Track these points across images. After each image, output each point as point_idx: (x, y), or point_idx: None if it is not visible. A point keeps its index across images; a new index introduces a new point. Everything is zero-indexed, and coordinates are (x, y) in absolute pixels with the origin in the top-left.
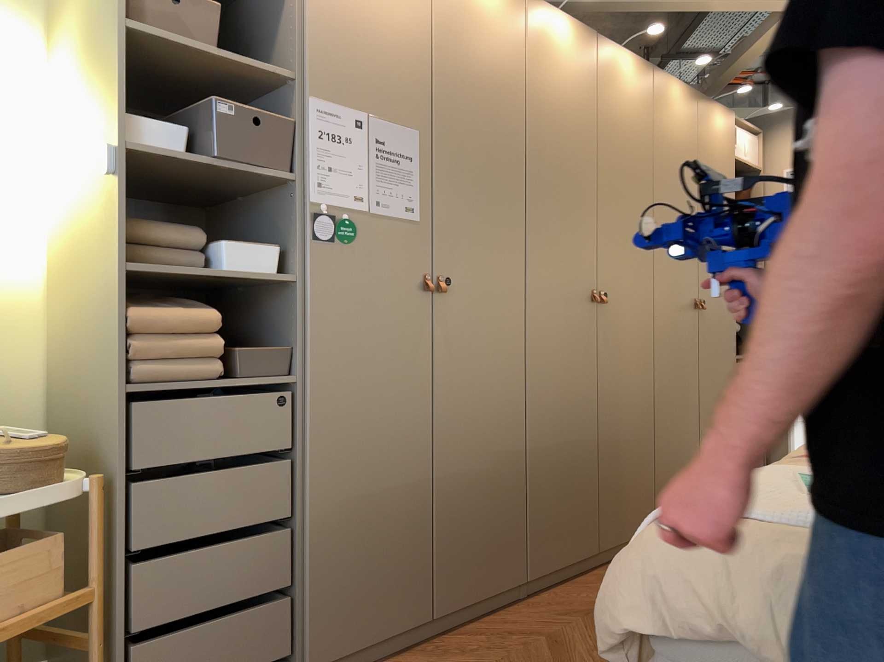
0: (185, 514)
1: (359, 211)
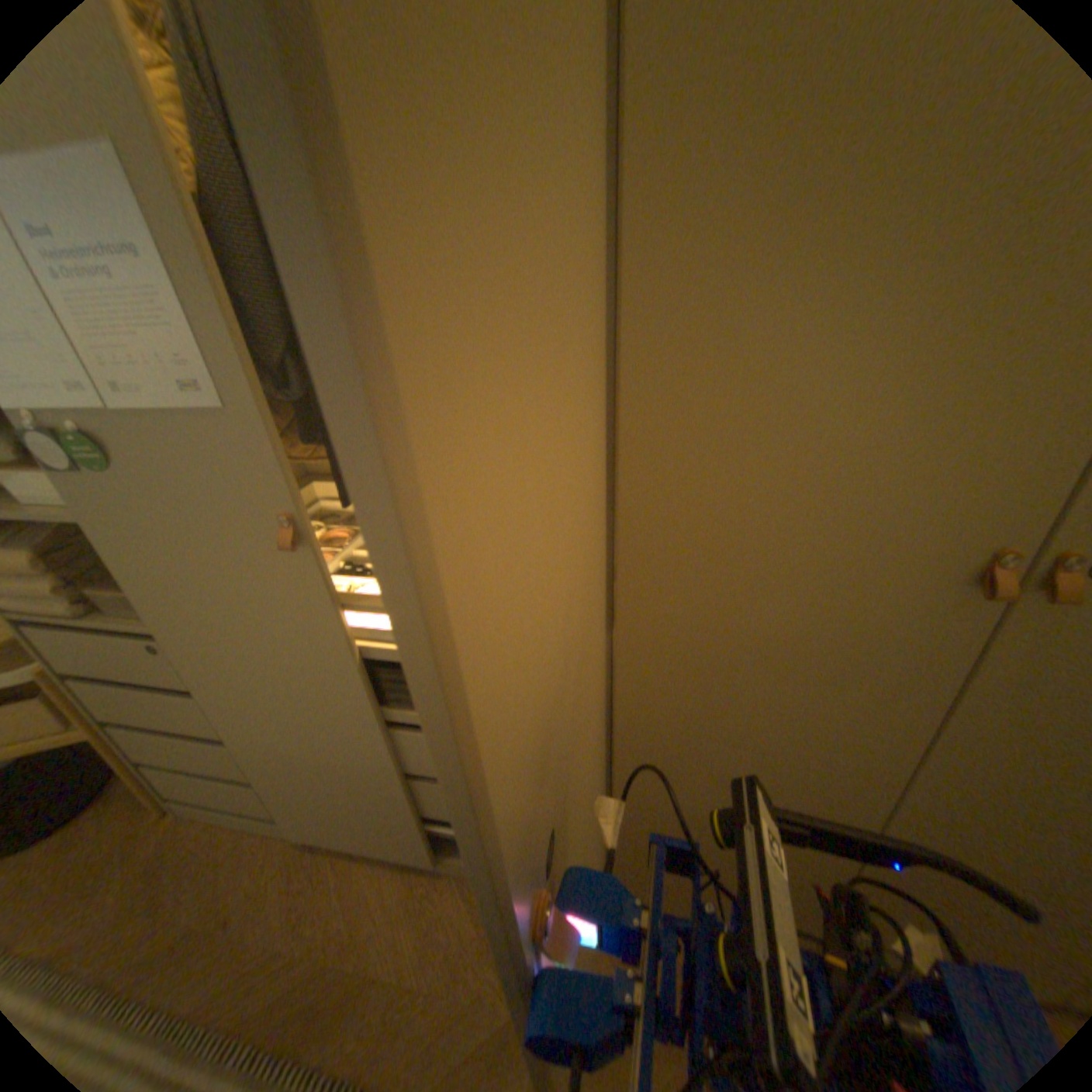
0: (124, 712)
1: (95, 411)
